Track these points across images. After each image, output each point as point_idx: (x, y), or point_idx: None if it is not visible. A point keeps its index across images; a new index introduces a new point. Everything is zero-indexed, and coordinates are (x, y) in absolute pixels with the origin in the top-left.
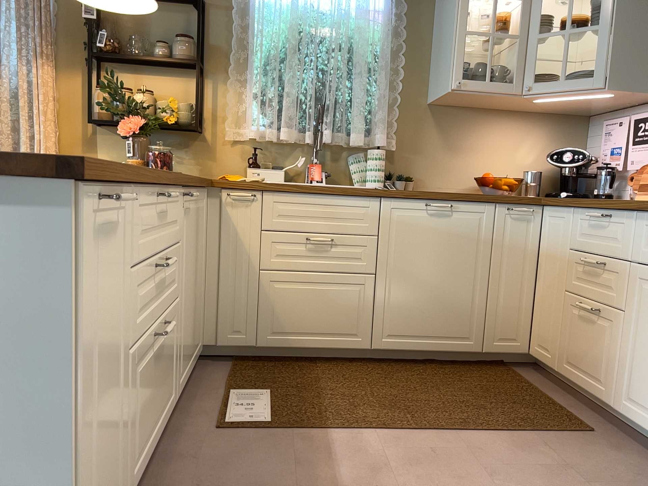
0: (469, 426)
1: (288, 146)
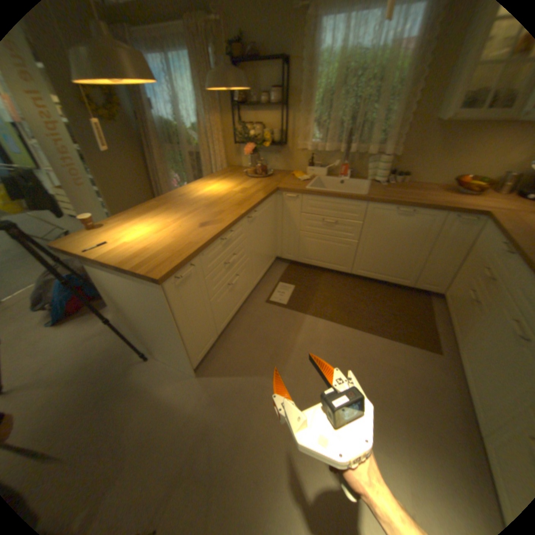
0: (373, 331)
1: (332, 151)
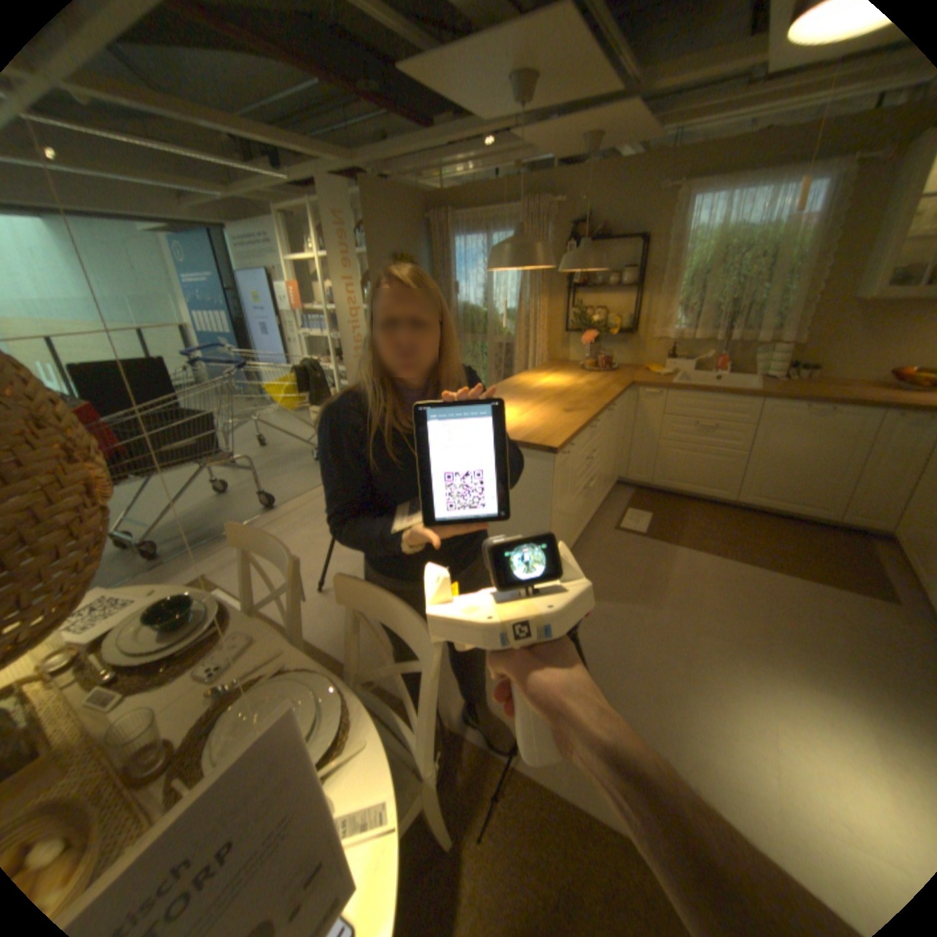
0: (783, 570)
1: (701, 340)
